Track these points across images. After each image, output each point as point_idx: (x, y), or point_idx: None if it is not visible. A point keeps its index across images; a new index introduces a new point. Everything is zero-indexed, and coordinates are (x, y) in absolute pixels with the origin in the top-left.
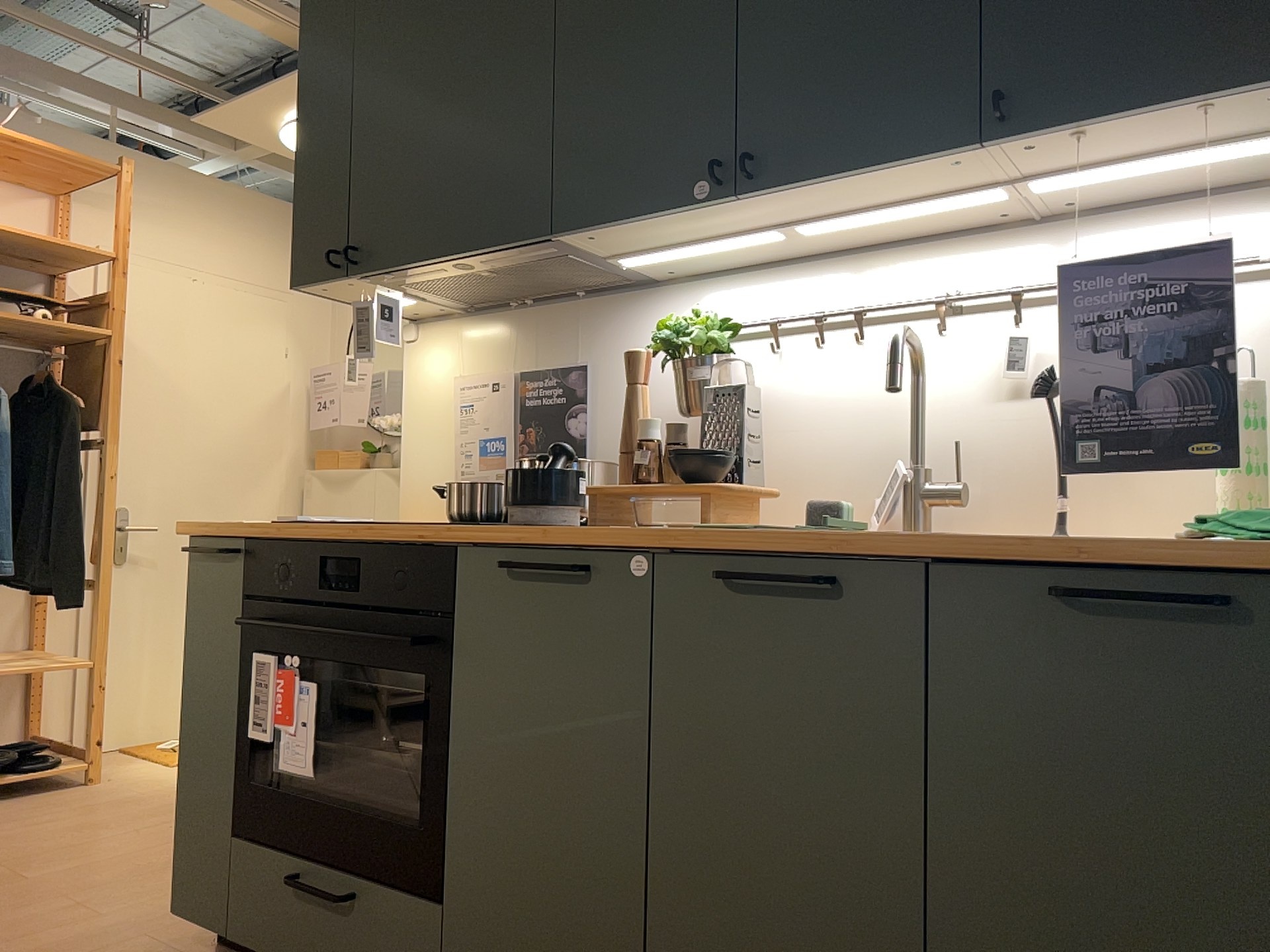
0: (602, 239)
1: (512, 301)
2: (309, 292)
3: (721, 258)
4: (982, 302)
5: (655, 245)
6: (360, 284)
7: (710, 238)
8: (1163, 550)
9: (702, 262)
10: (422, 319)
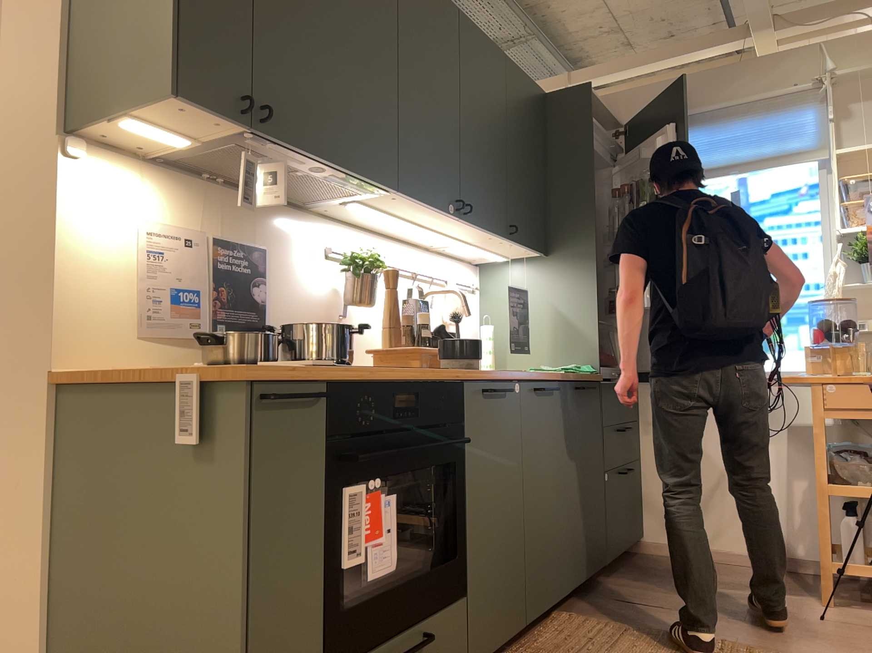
0: (388, 198)
1: (209, 174)
2: (170, 102)
3: (352, 215)
4: (421, 276)
5: (379, 206)
6: (221, 127)
7: (399, 216)
8: (581, 376)
9: (342, 212)
10: (84, 138)
